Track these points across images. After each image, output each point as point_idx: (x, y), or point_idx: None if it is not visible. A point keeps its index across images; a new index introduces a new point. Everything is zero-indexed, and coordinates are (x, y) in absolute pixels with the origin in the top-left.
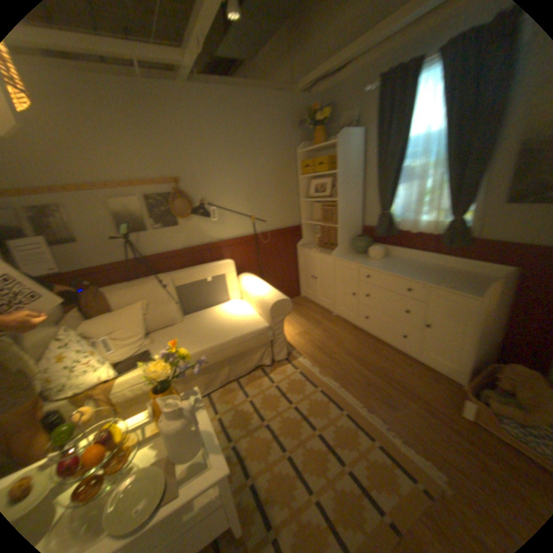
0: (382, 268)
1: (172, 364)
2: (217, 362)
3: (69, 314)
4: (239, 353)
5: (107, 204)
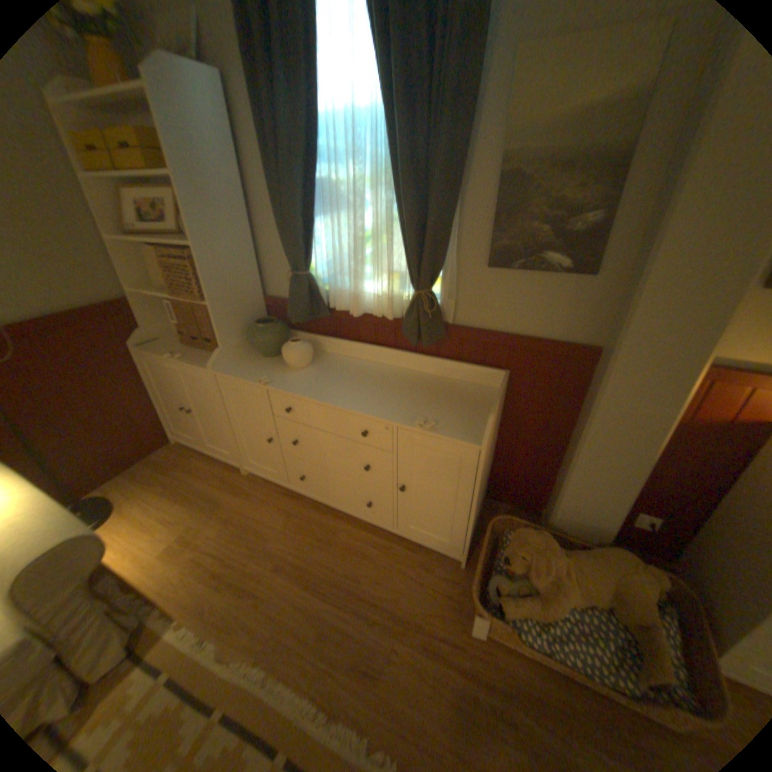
0: (313, 390)
1: None
2: None
3: None
4: None
5: None
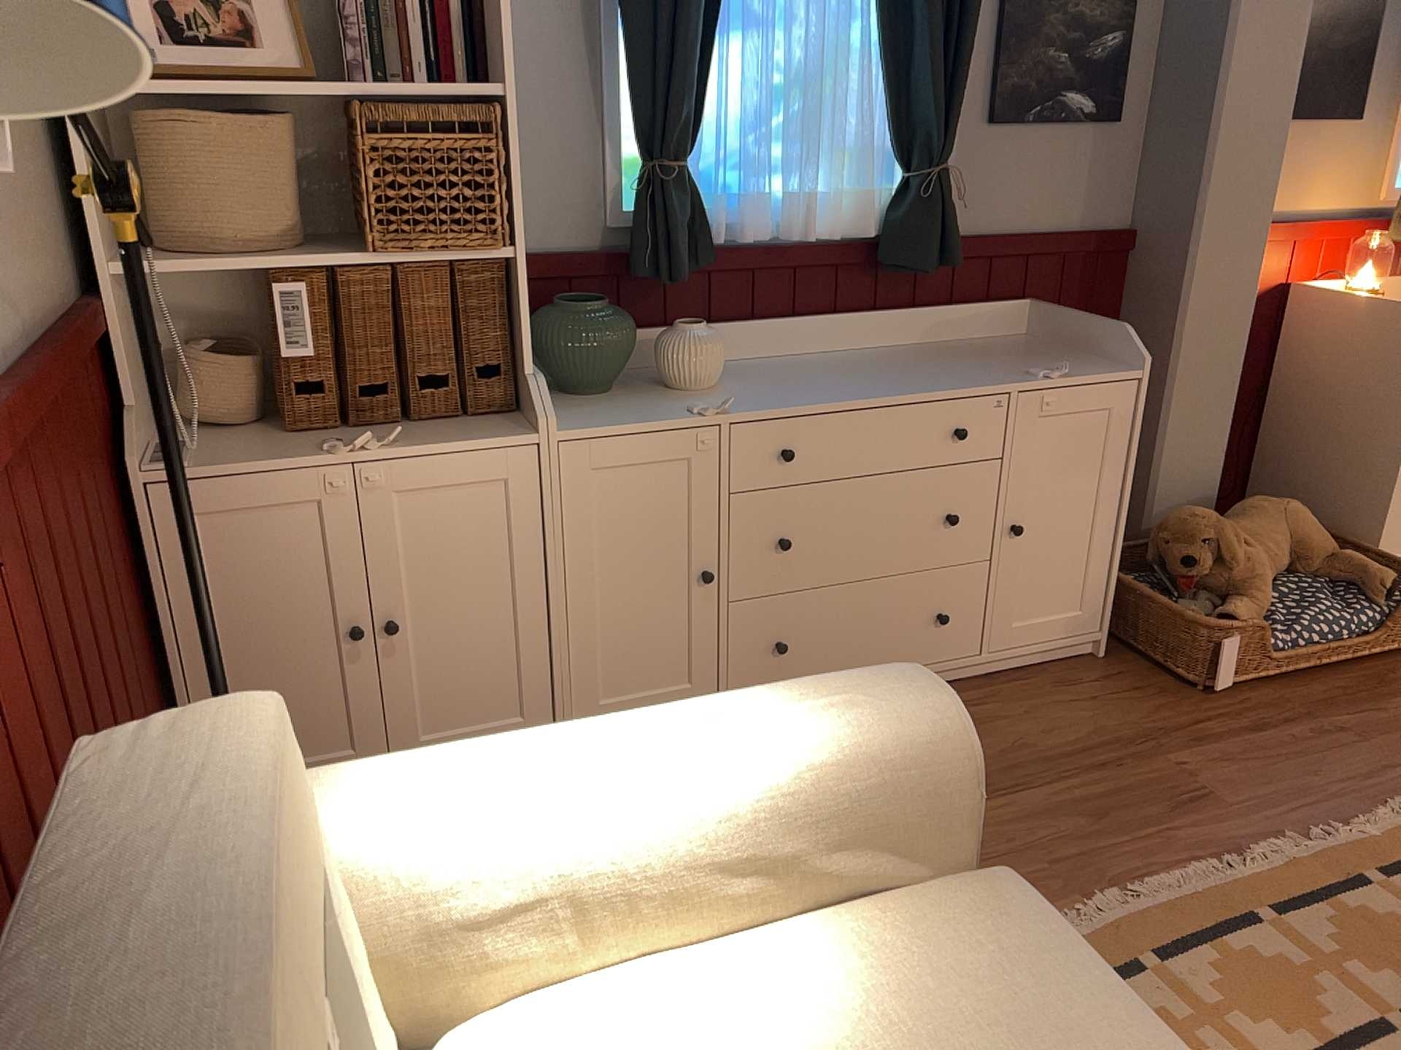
0: (819, 395)
1: None
2: None
3: None
4: None
5: None
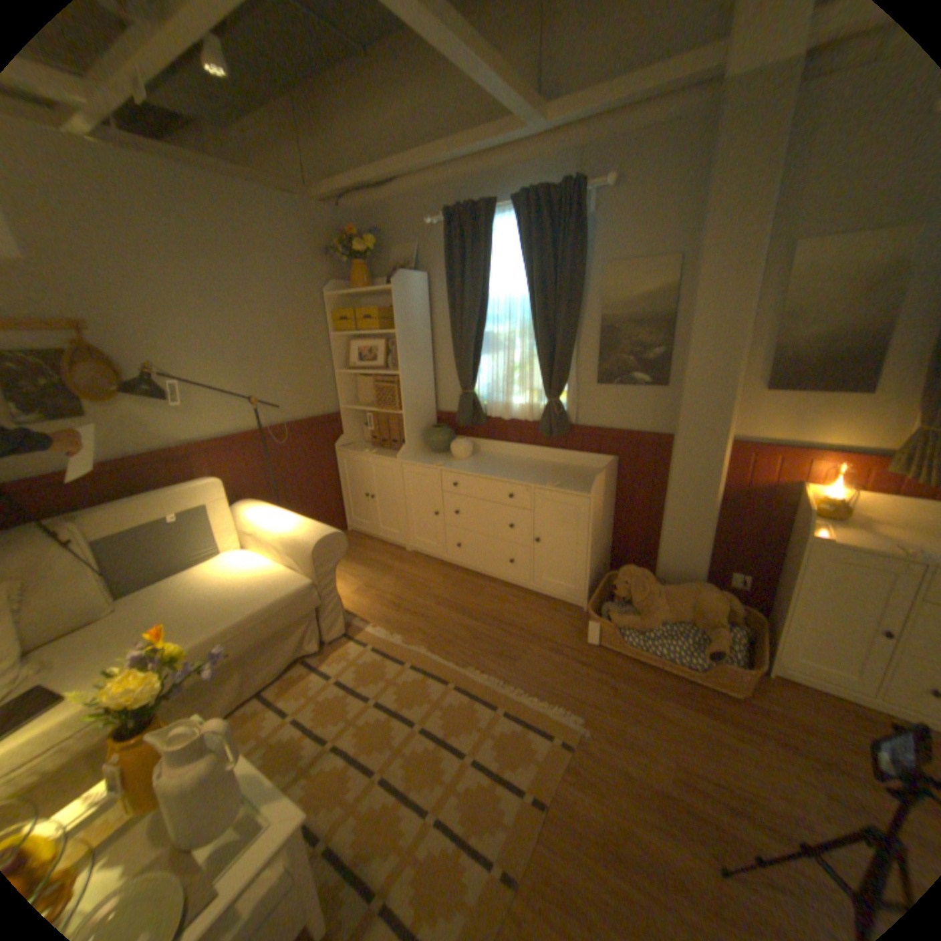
0: (473, 470)
1: (157, 673)
2: (219, 668)
3: None
4: (262, 642)
5: None
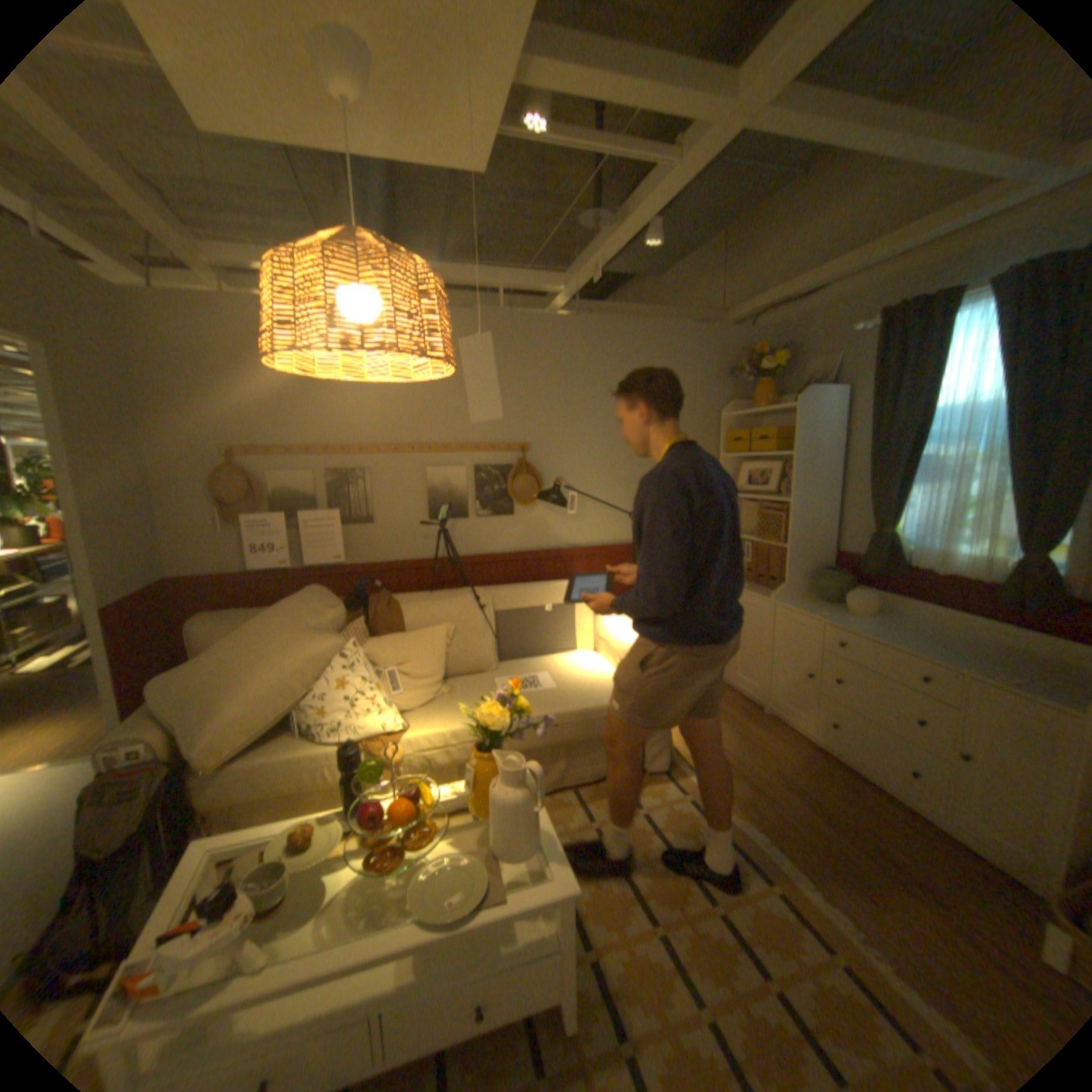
0: (873, 632)
1: (509, 714)
2: (551, 746)
3: (355, 625)
4: (589, 741)
5: (427, 475)
